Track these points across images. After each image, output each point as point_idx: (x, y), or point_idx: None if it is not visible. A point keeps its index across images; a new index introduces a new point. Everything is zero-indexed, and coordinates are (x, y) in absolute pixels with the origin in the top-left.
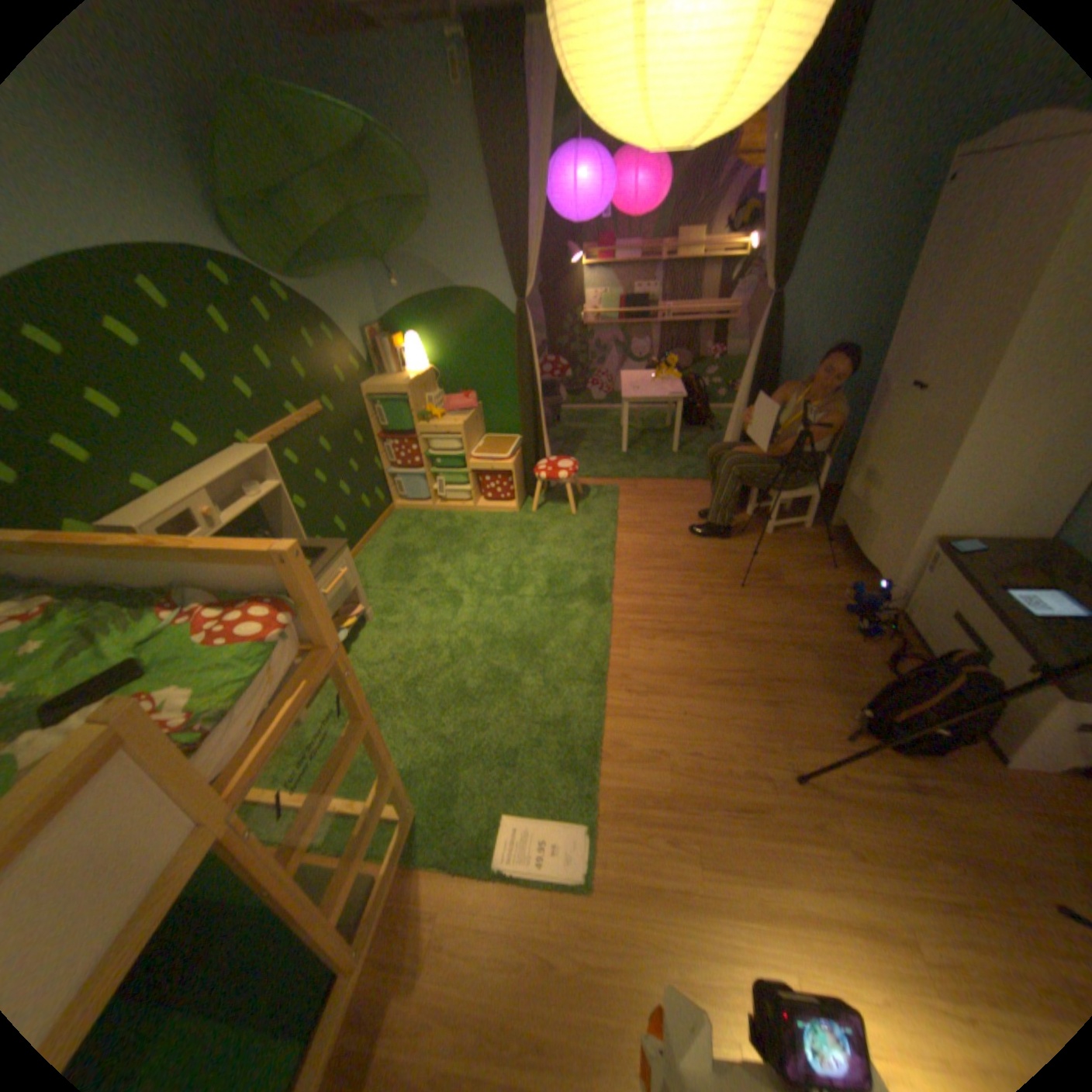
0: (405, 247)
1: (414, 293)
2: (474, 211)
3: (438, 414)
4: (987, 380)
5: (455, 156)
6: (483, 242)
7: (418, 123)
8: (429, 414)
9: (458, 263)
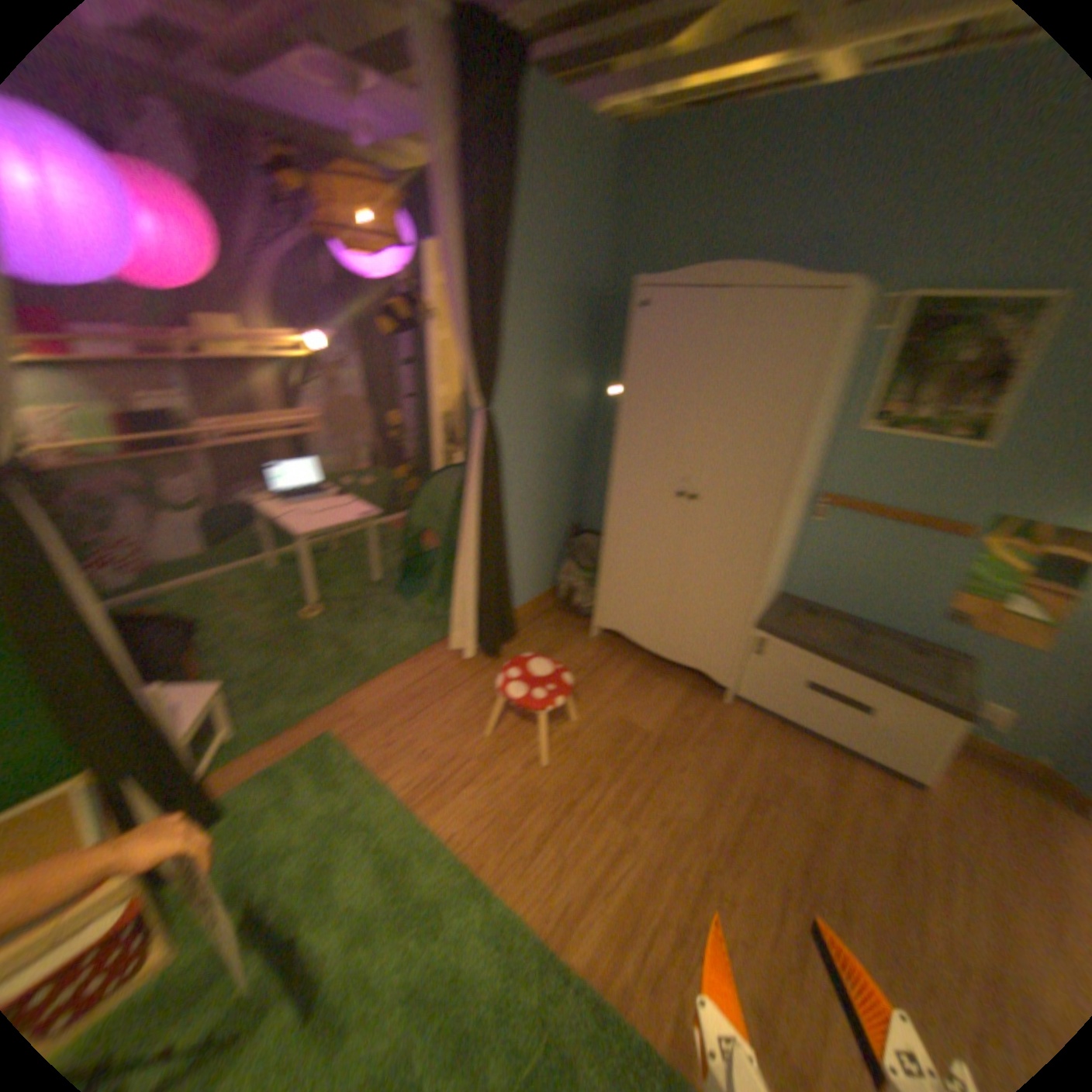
0: None
1: None
2: None
3: None
4: (791, 487)
5: None
6: None
7: None
8: None
9: None
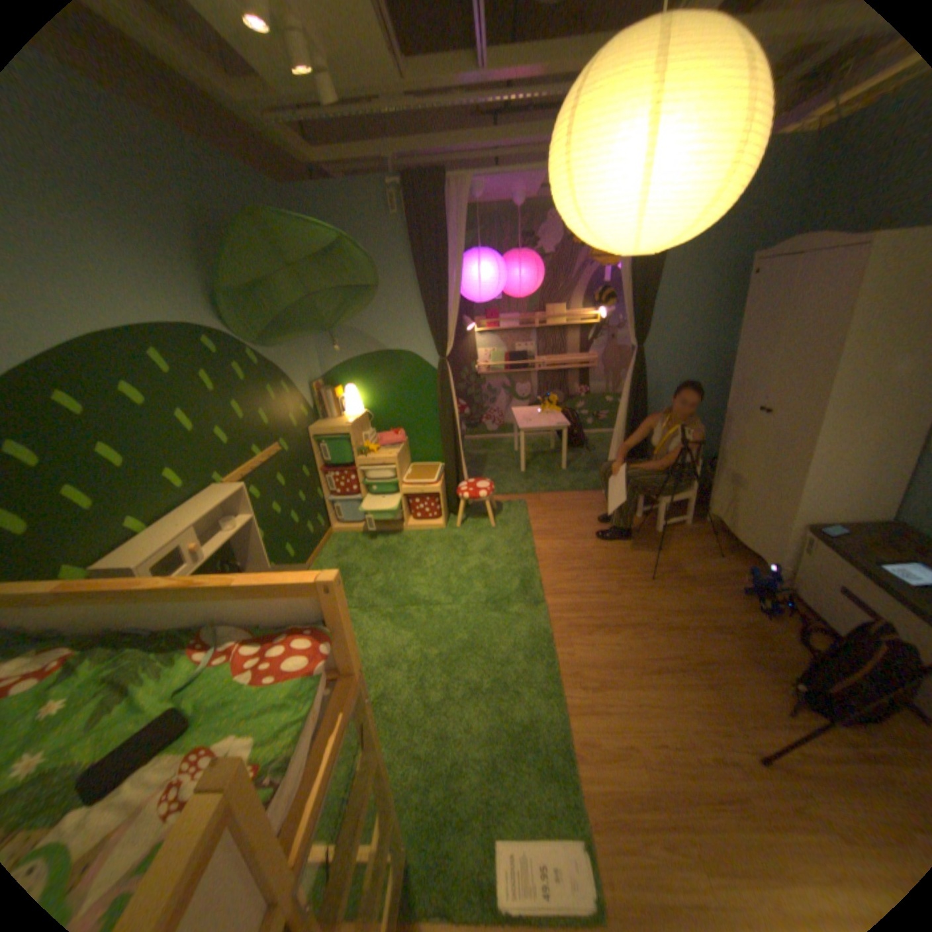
0: (347, 321)
1: (353, 355)
2: (404, 295)
3: (375, 448)
4: (823, 404)
5: (390, 259)
6: (411, 317)
7: (362, 237)
8: (367, 449)
9: (390, 332)
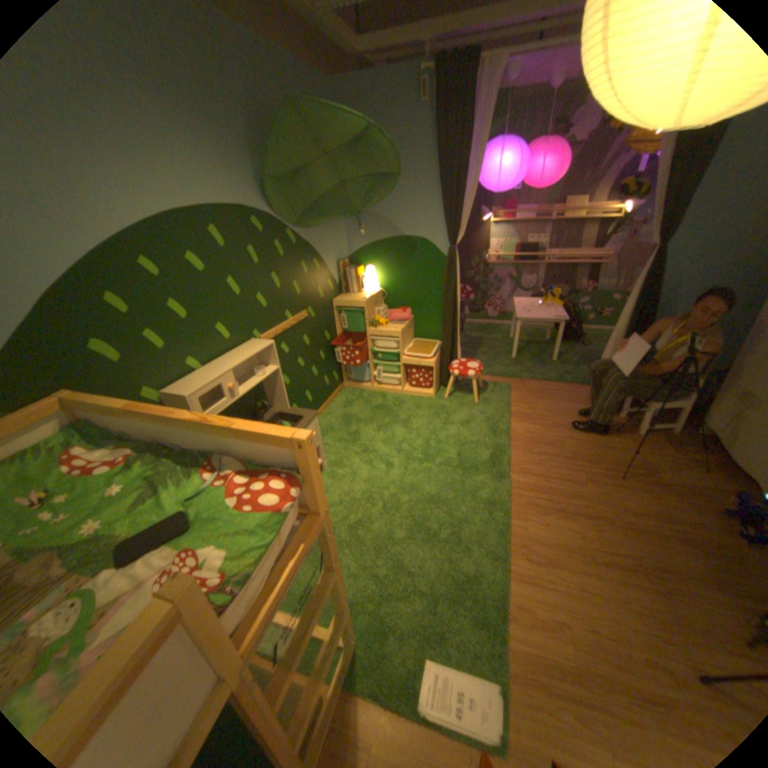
0: (373, 208)
1: (375, 239)
2: (425, 184)
3: (383, 322)
4: None
5: (416, 147)
6: (429, 205)
7: (394, 126)
8: (377, 322)
9: (409, 219)
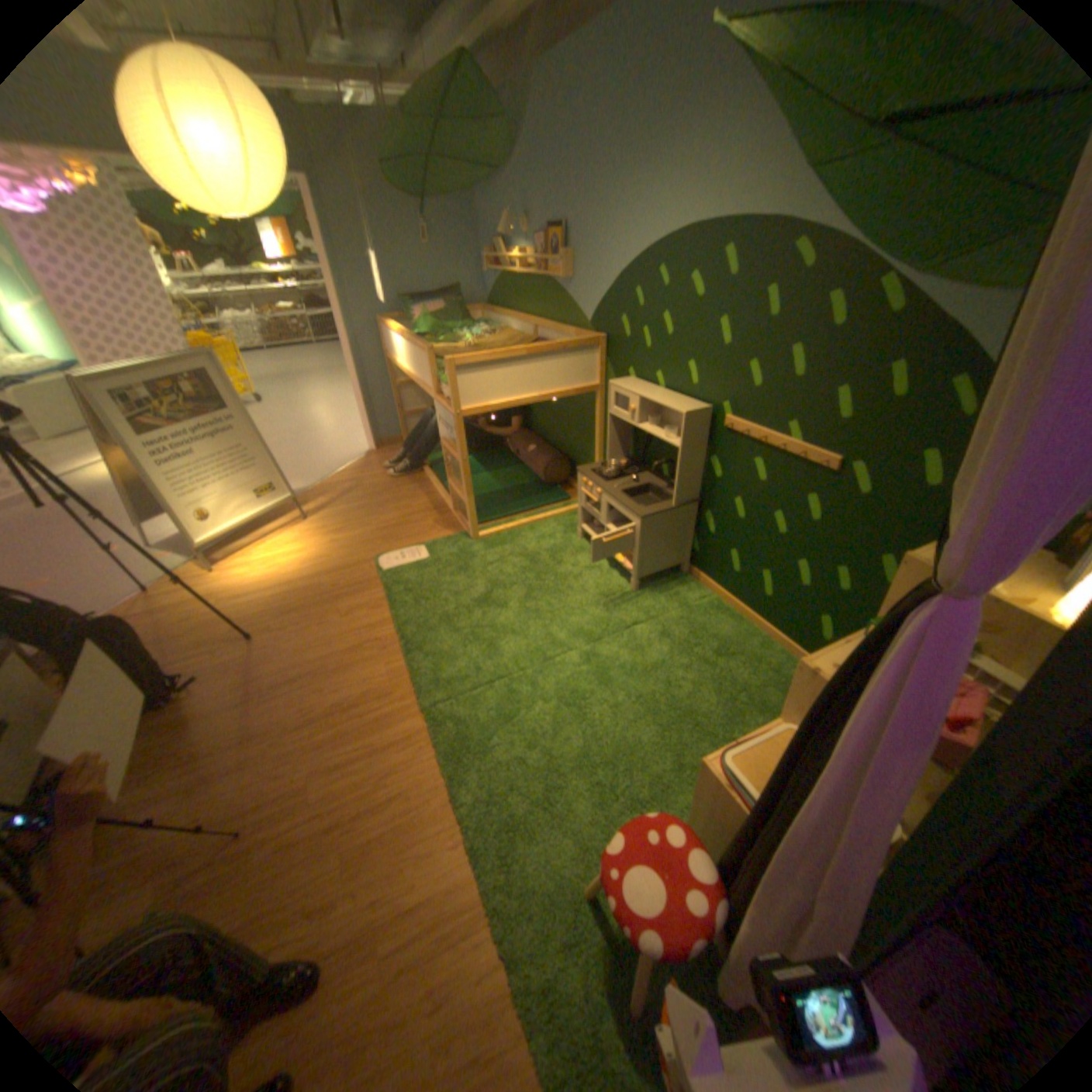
0: None
1: None
2: None
3: None
4: None
5: None
6: None
7: None
8: None
9: None
